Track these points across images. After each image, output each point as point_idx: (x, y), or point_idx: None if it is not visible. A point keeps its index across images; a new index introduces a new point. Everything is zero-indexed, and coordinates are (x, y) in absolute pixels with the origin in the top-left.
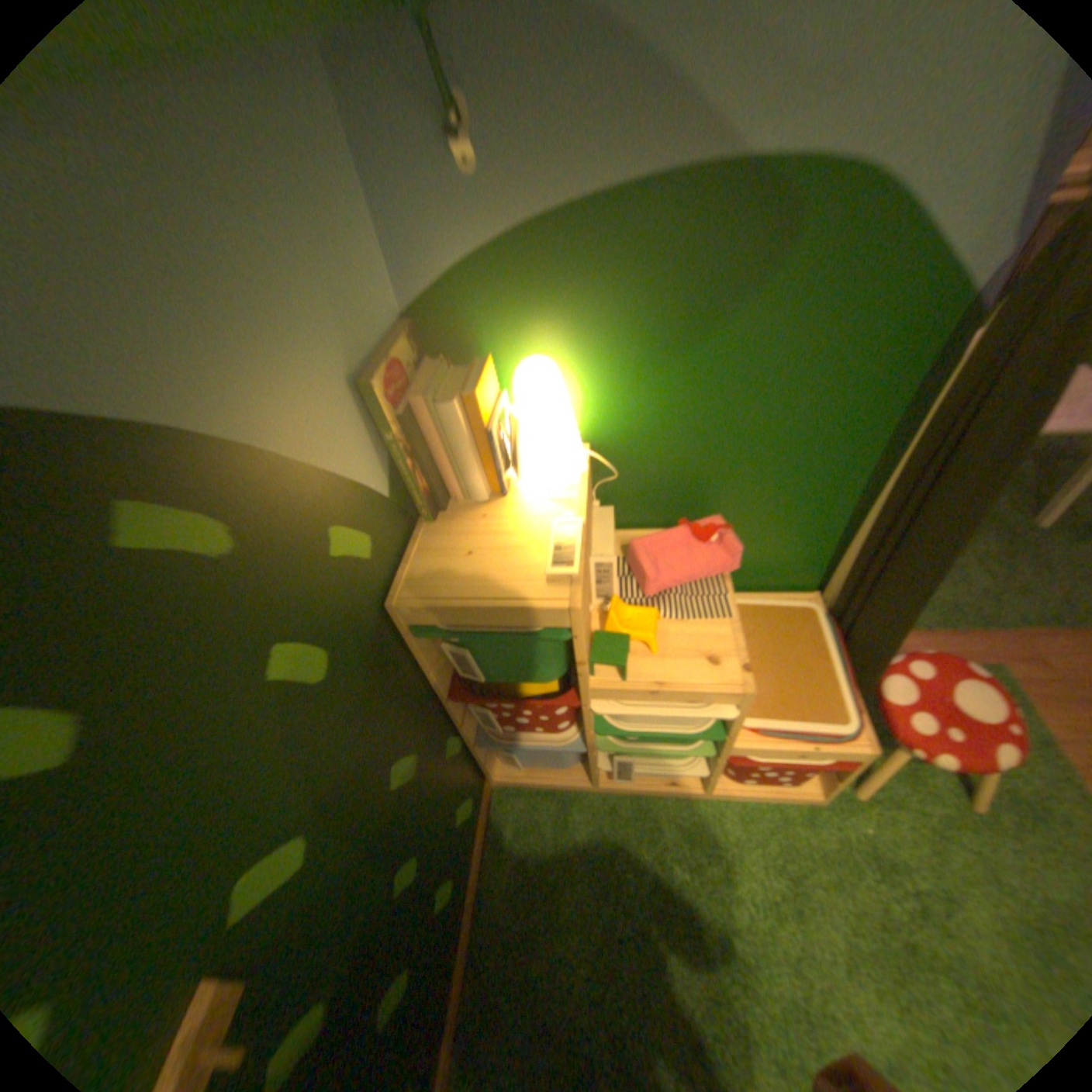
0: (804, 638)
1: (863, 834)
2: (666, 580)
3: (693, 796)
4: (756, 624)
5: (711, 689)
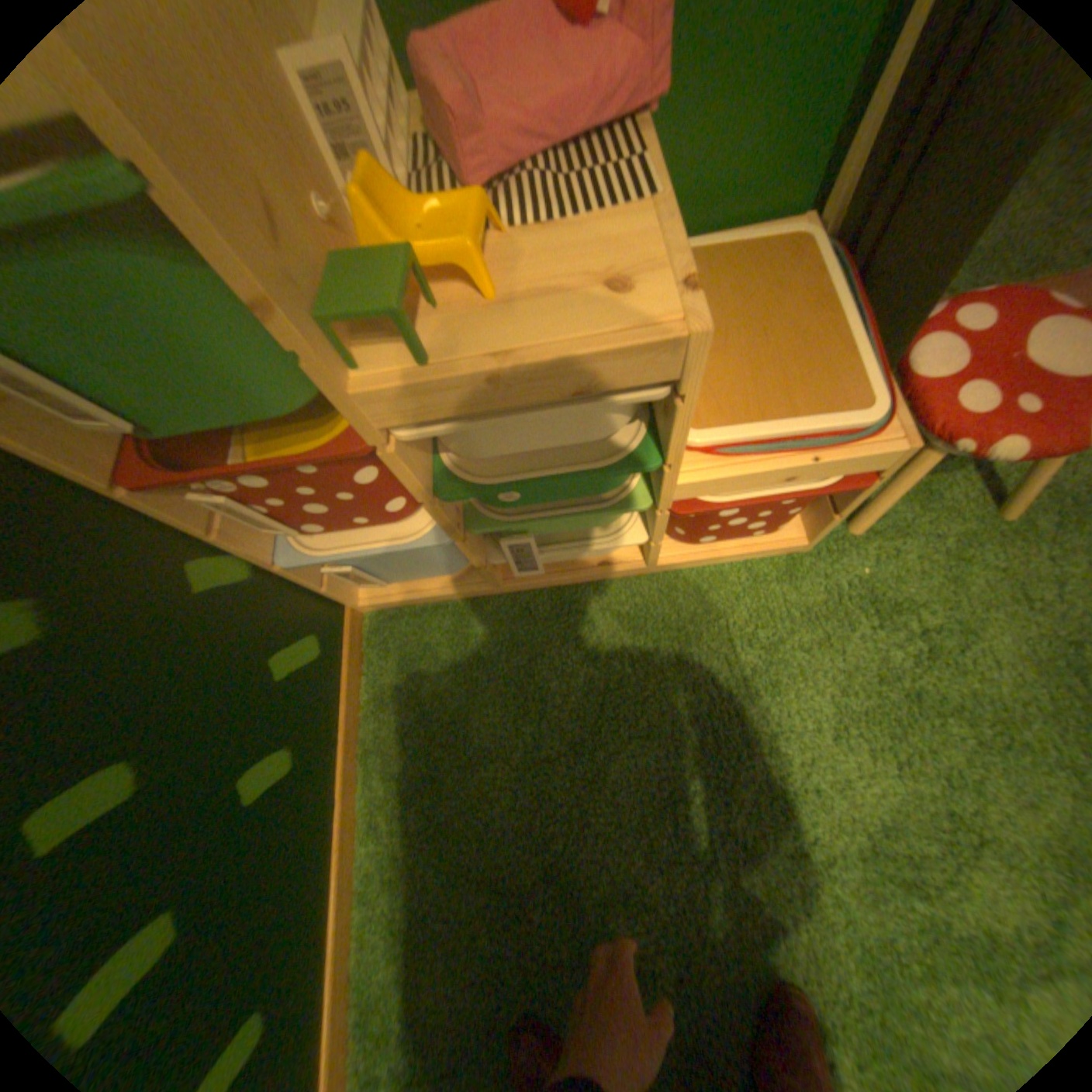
0: (796, 282)
1: (858, 575)
2: (508, 127)
3: (633, 572)
4: (713, 276)
5: (619, 341)
